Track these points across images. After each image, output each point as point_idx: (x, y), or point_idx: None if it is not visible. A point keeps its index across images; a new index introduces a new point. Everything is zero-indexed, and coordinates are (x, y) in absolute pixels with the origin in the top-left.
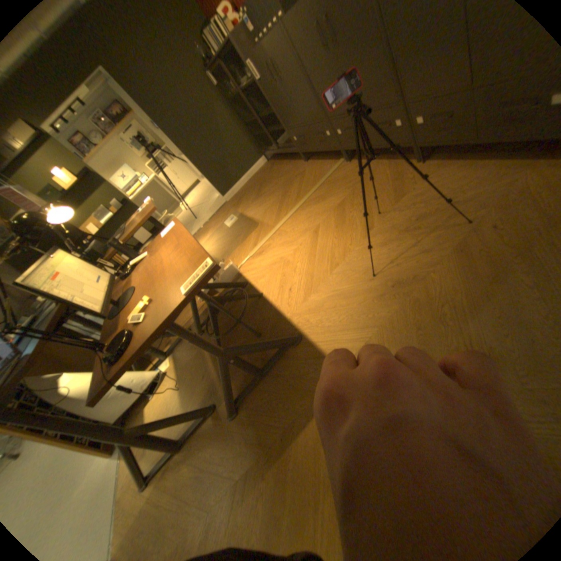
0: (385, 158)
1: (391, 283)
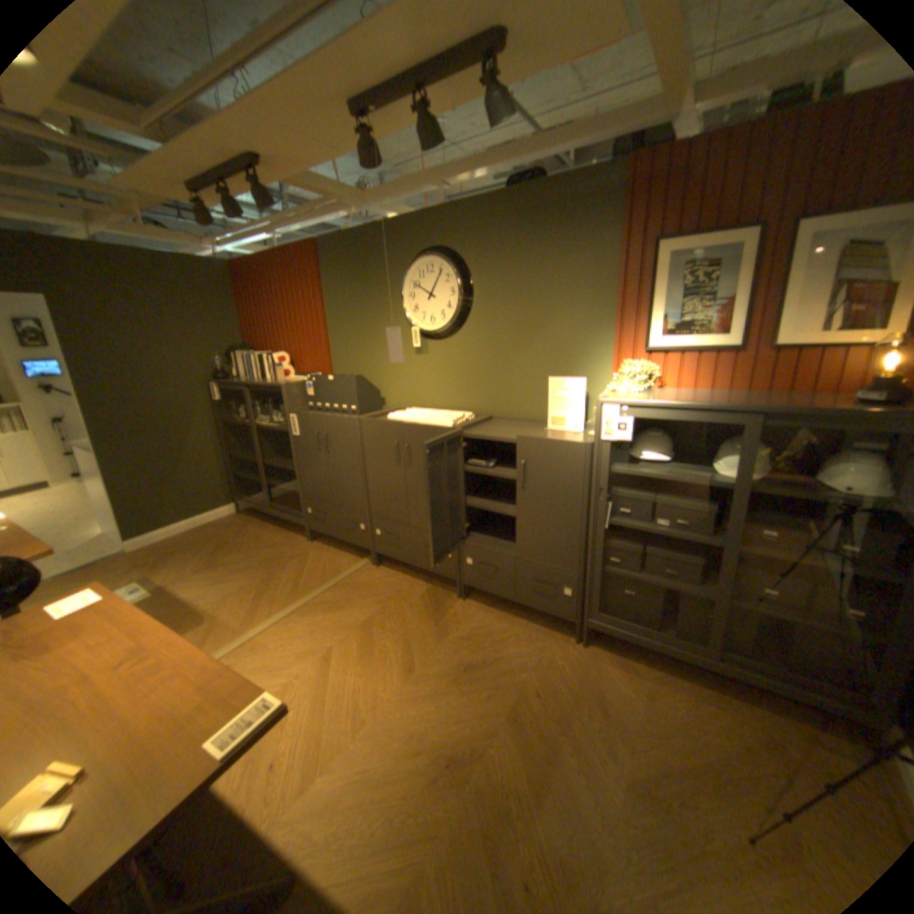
0: (420, 580)
1: (442, 762)
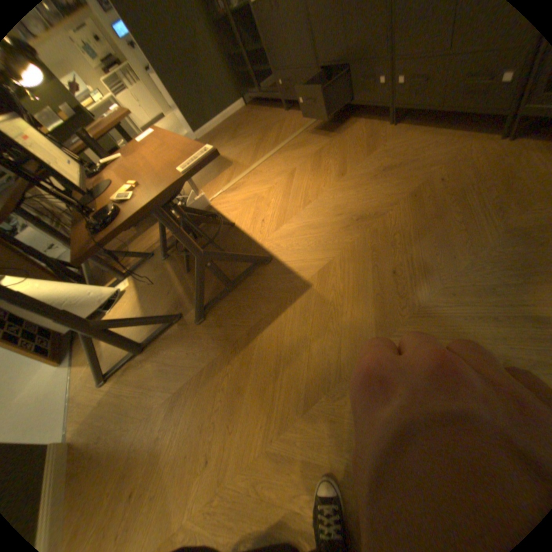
0: (362, 117)
1: (355, 218)
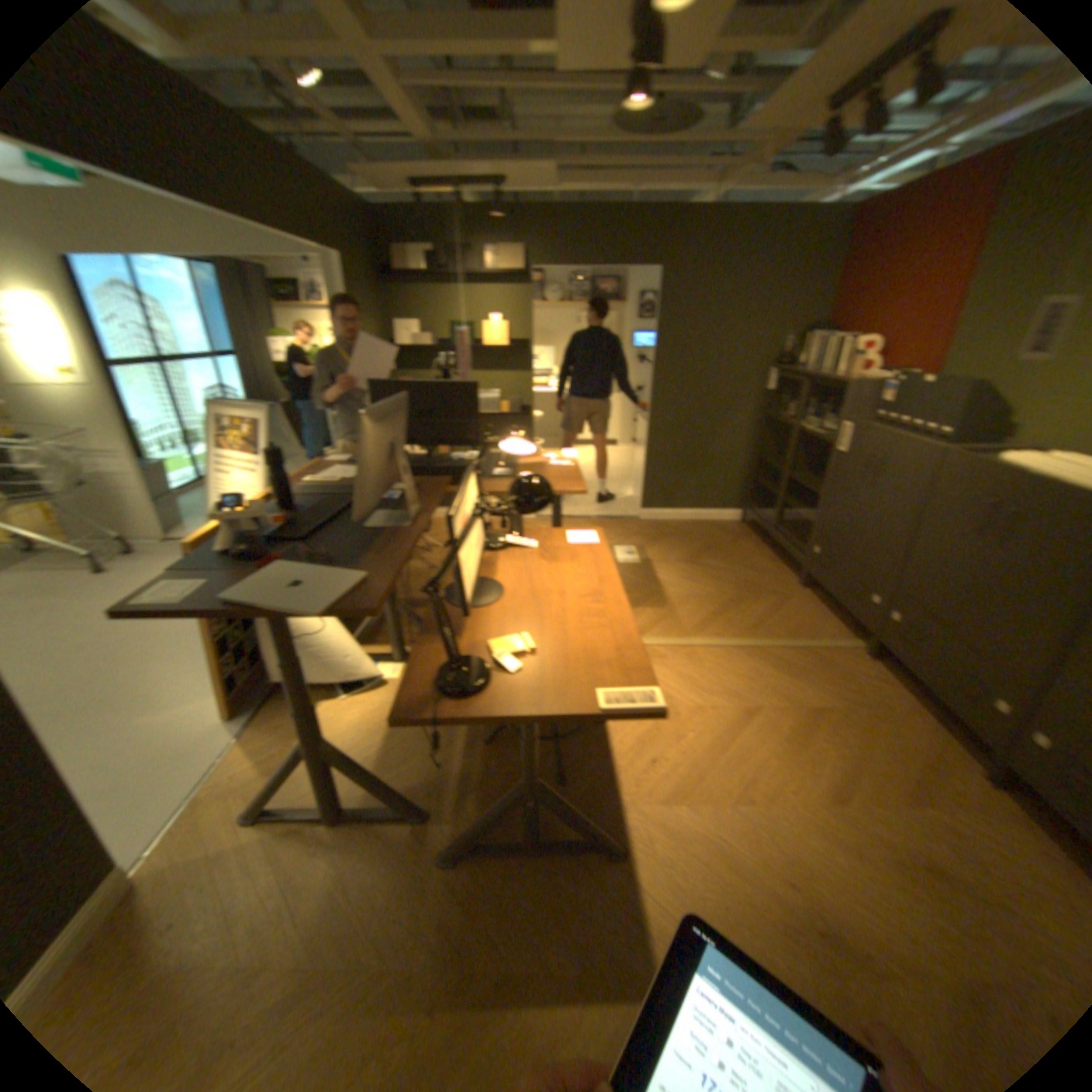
0: (931, 714)
1: (819, 927)
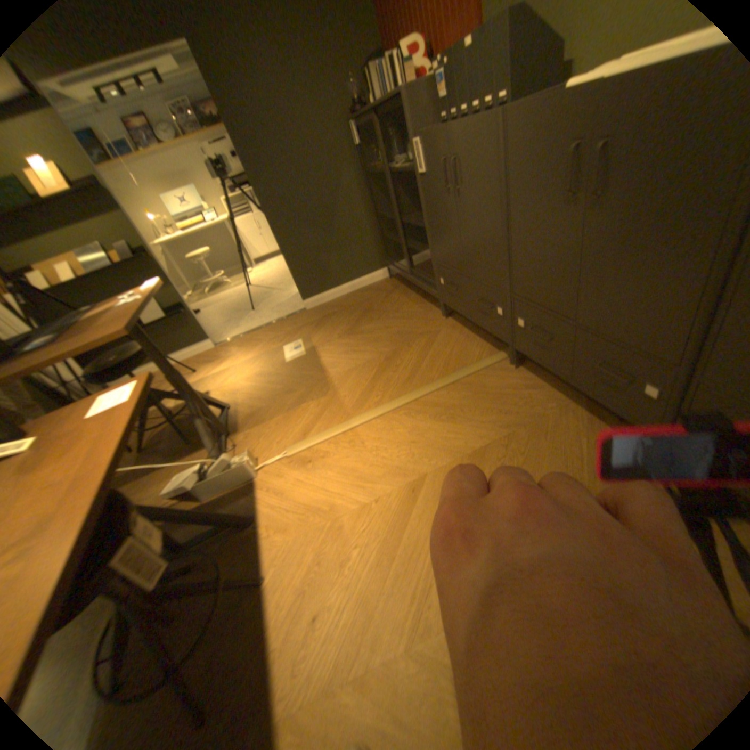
0: (581, 404)
1: None
